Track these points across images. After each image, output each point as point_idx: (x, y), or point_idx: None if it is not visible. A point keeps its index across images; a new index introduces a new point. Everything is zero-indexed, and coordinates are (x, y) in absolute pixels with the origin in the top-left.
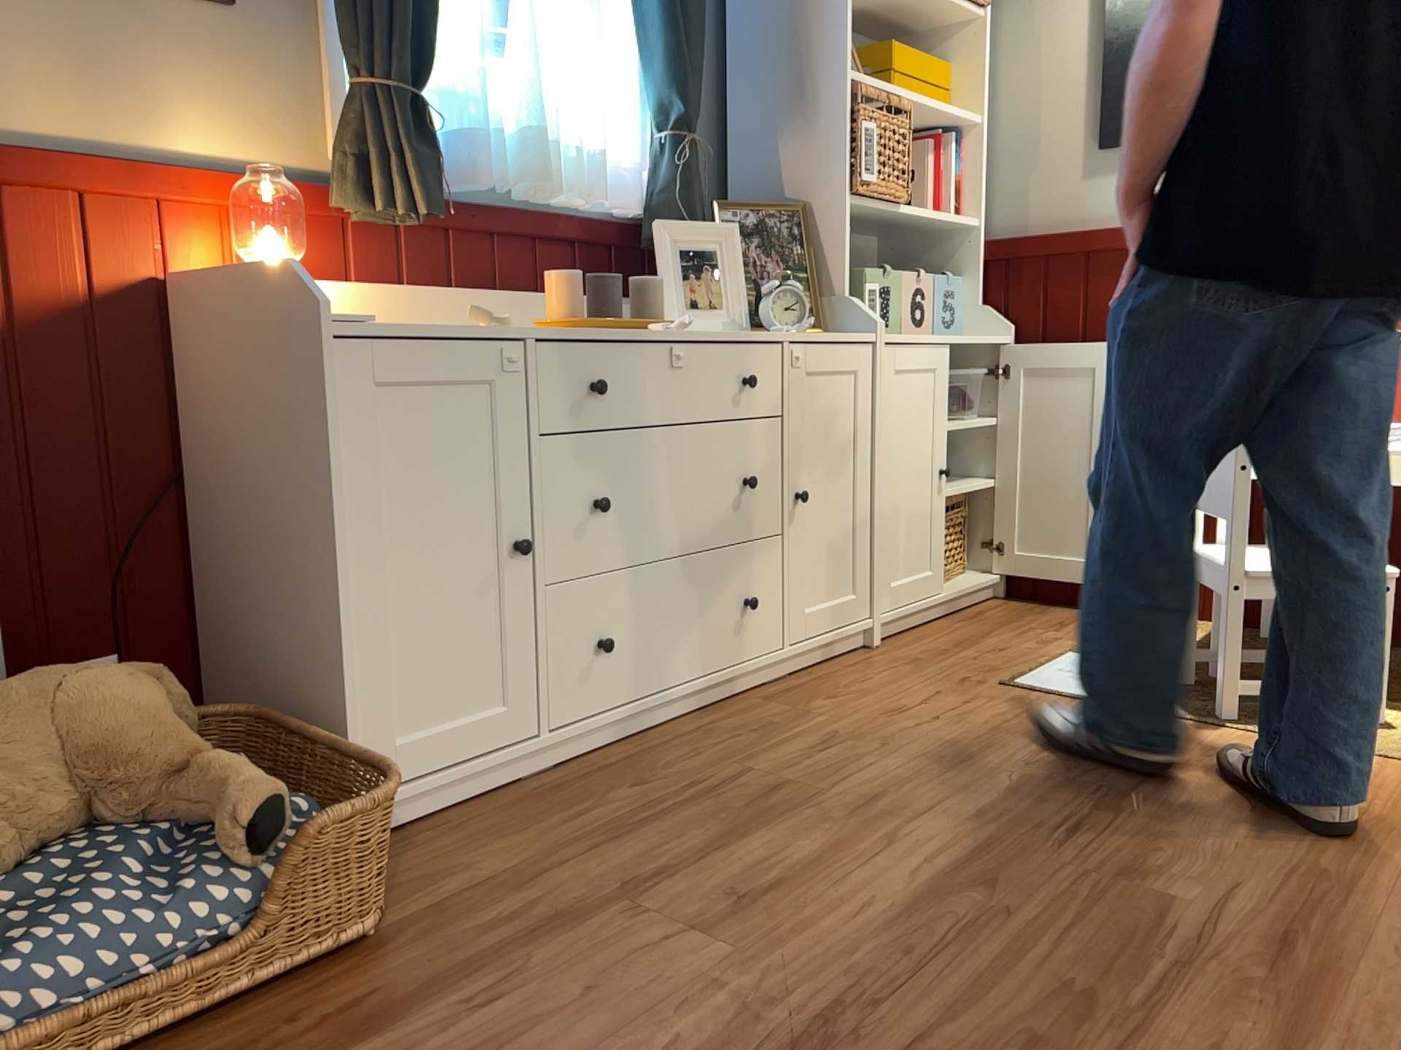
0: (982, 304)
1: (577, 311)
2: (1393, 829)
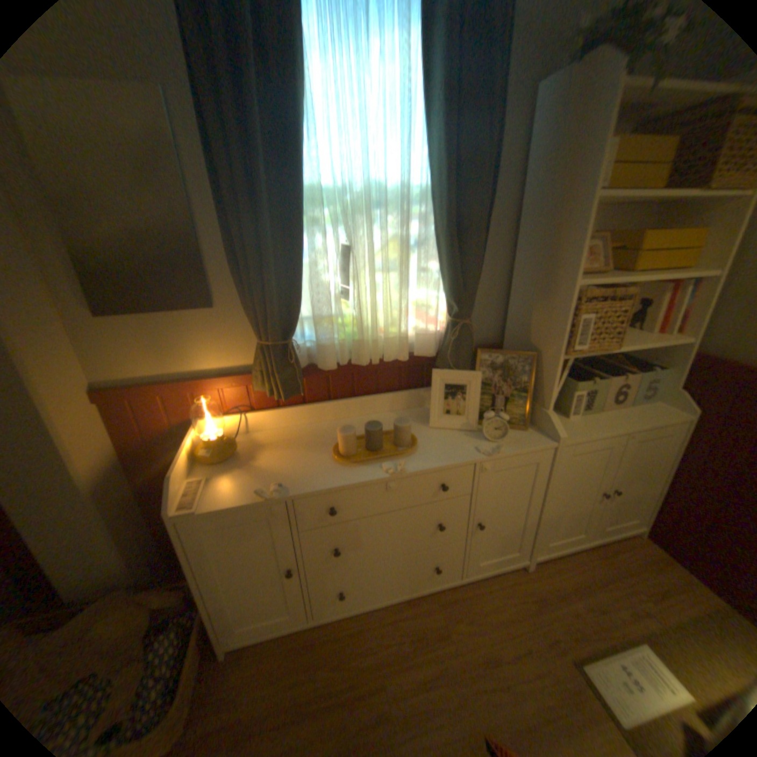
0: (682, 389)
1: (351, 449)
2: None
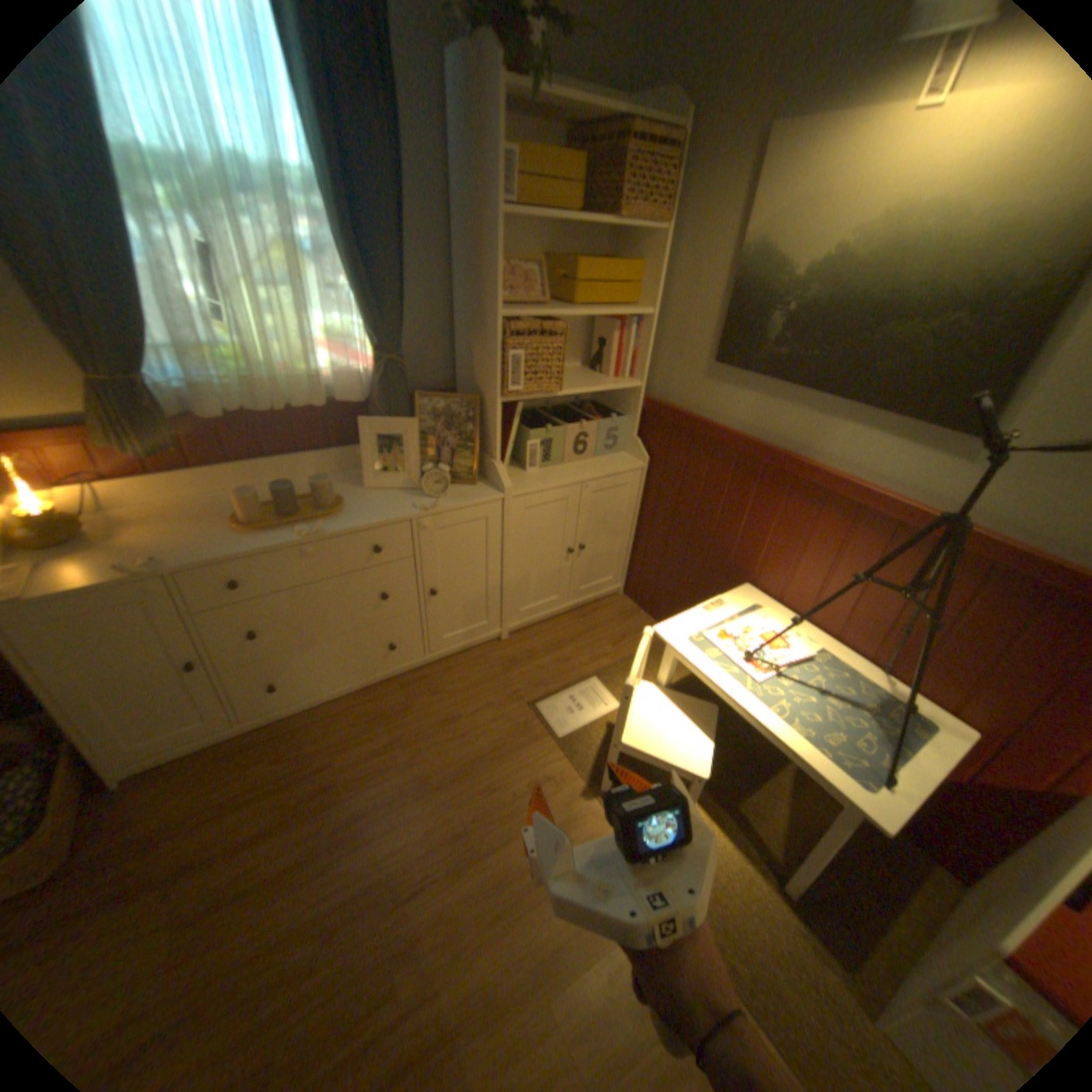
0: (635, 437)
1: (253, 516)
2: (575, 964)
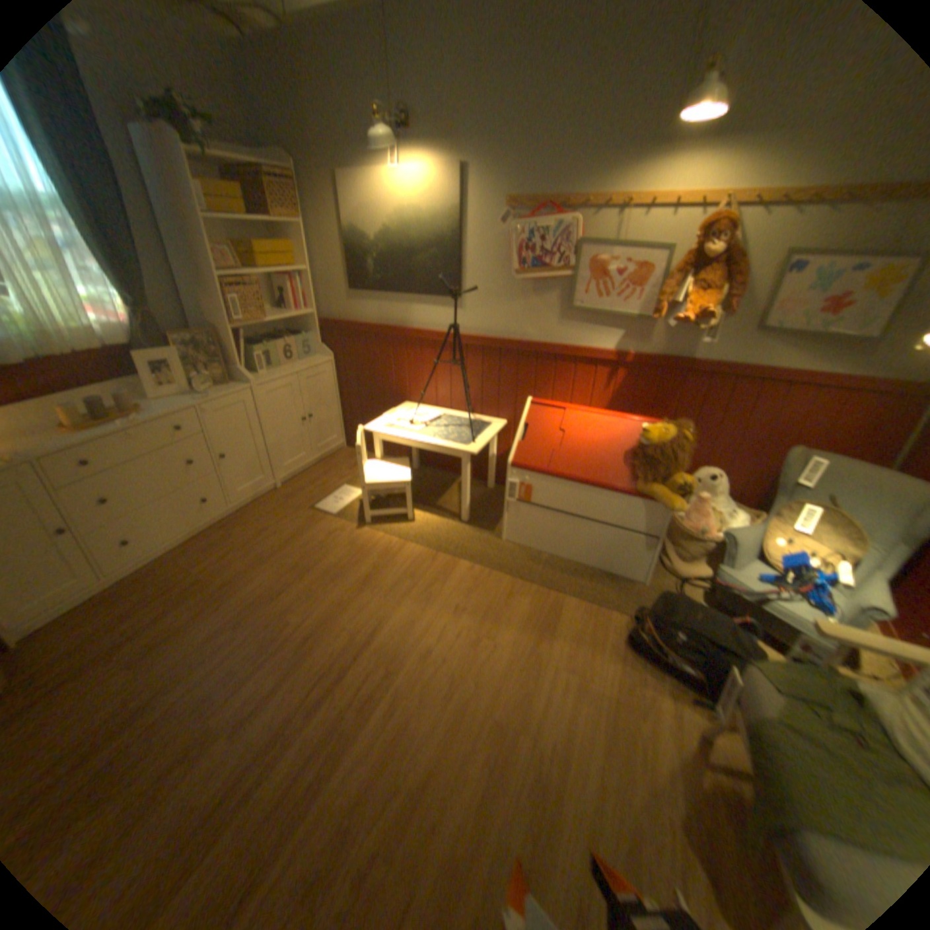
0: (320, 344)
1: (77, 421)
2: (375, 577)
